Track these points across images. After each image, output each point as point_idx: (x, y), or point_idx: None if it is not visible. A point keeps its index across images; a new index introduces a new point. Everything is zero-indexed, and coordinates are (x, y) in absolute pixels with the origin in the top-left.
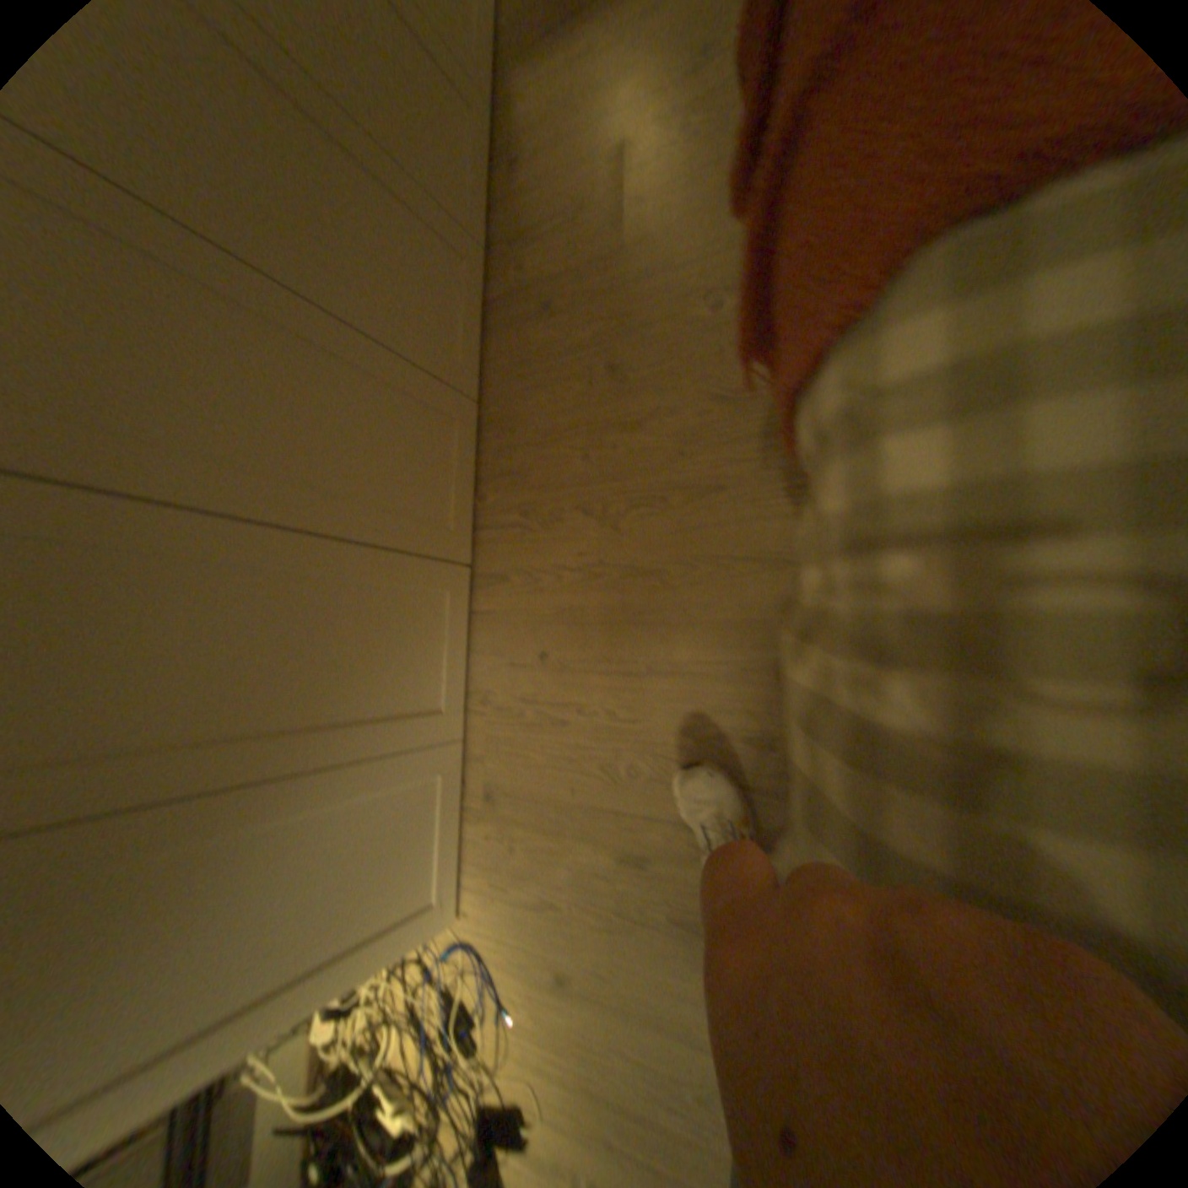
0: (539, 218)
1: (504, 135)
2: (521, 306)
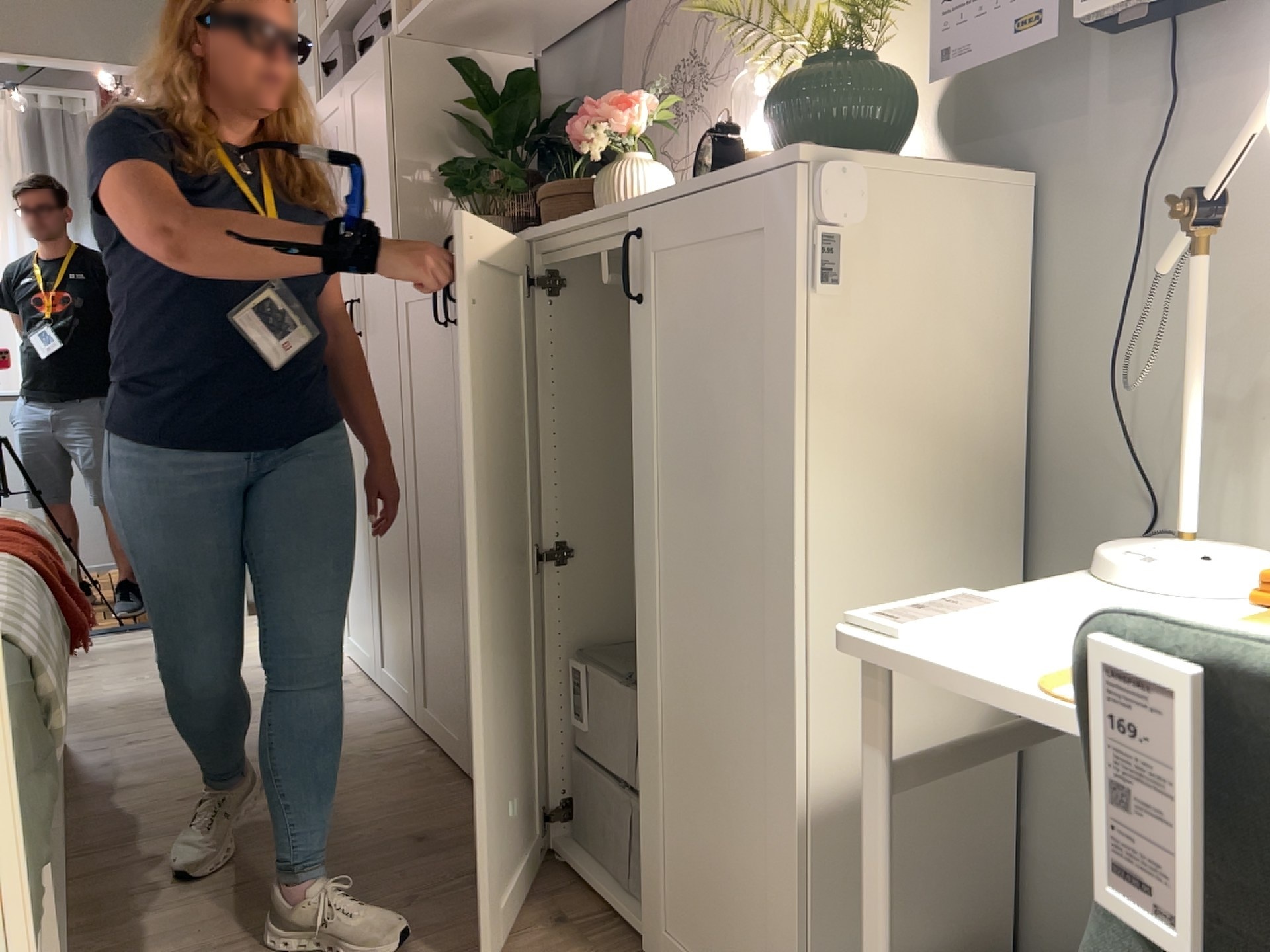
0: (472, 890)
1: (598, 945)
2: (457, 838)
